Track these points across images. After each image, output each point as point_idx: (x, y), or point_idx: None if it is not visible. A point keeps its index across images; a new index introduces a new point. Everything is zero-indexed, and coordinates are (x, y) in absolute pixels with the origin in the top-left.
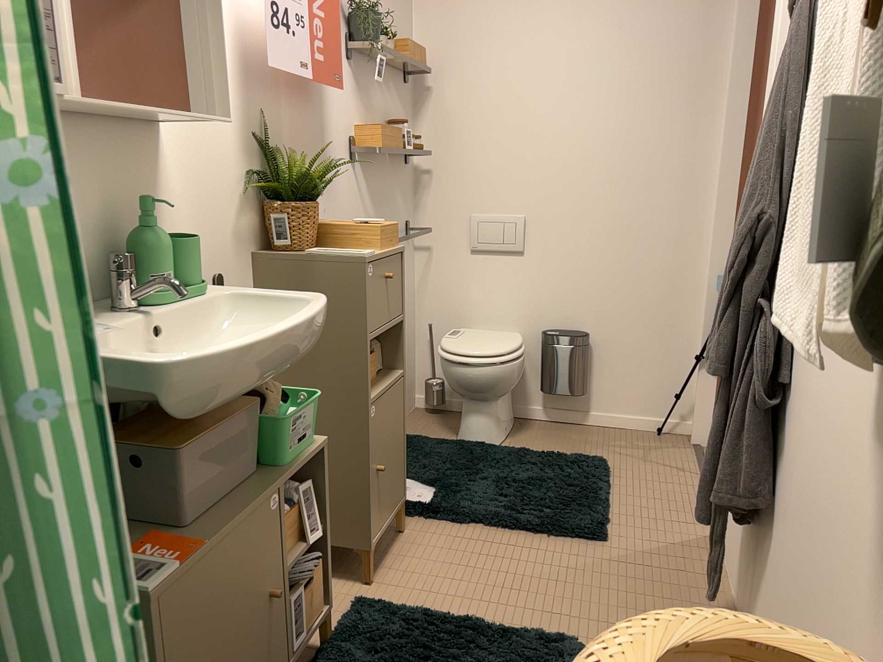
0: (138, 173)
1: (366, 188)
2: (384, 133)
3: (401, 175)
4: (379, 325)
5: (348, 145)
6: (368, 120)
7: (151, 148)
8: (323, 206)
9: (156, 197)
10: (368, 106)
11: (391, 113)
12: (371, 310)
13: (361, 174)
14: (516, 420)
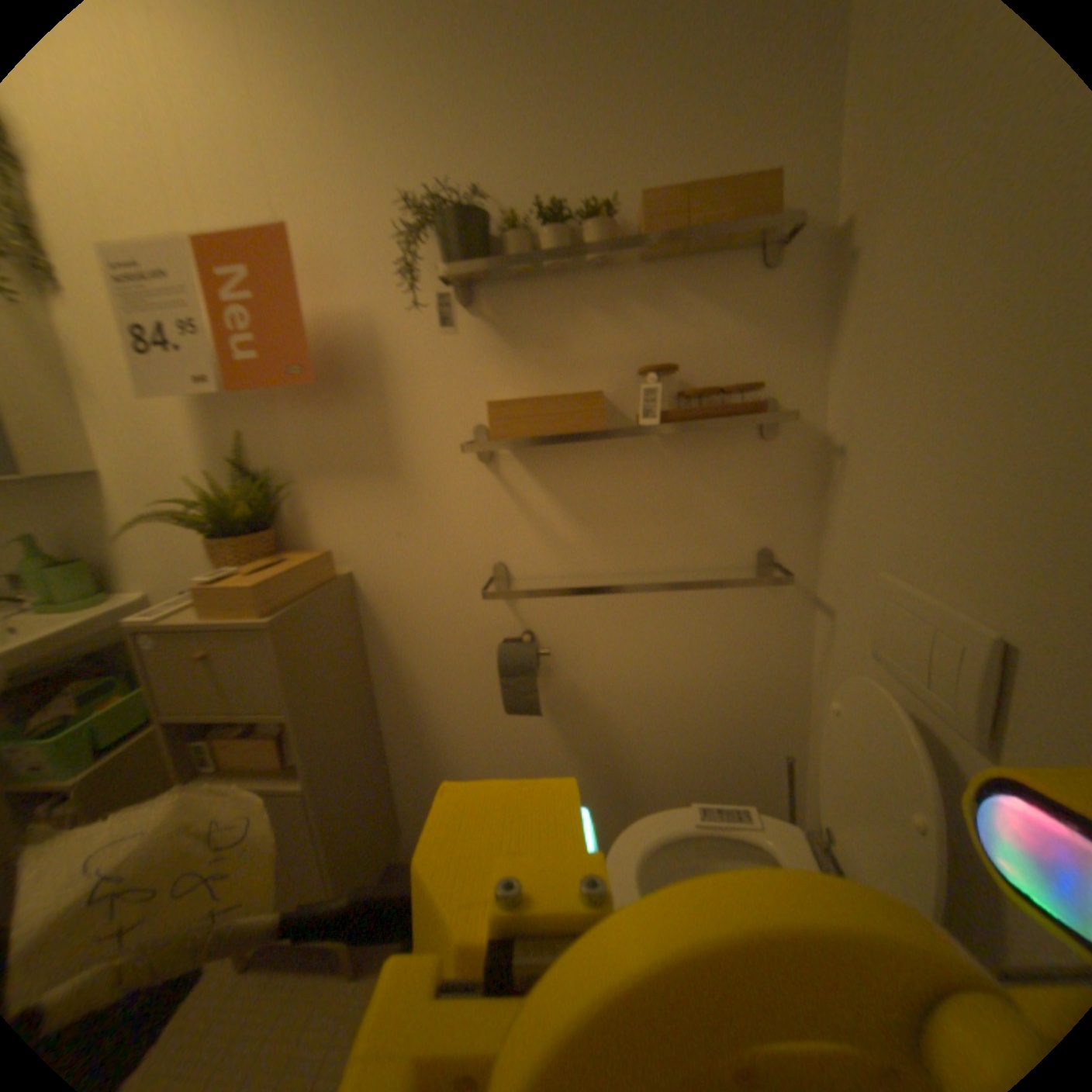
0: (78, 510)
1: (541, 495)
2: (495, 410)
3: (735, 459)
4: (186, 712)
5: (466, 435)
6: (552, 380)
7: (86, 490)
8: (391, 527)
9: (98, 527)
10: (550, 356)
11: (676, 342)
12: (157, 691)
13: (519, 476)
14: None
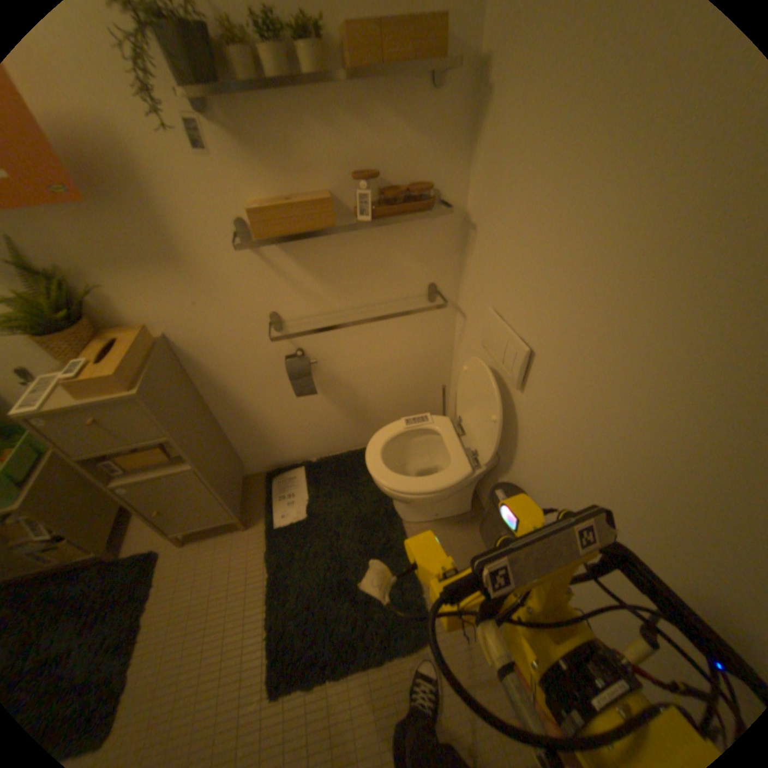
0: None
1: (293, 267)
2: (253, 218)
3: (413, 233)
4: (93, 452)
5: (228, 228)
6: (287, 182)
7: None
8: (184, 300)
9: None
10: (282, 162)
11: (374, 151)
12: (63, 446)
13: (274, 255)
14: (478, 509)
